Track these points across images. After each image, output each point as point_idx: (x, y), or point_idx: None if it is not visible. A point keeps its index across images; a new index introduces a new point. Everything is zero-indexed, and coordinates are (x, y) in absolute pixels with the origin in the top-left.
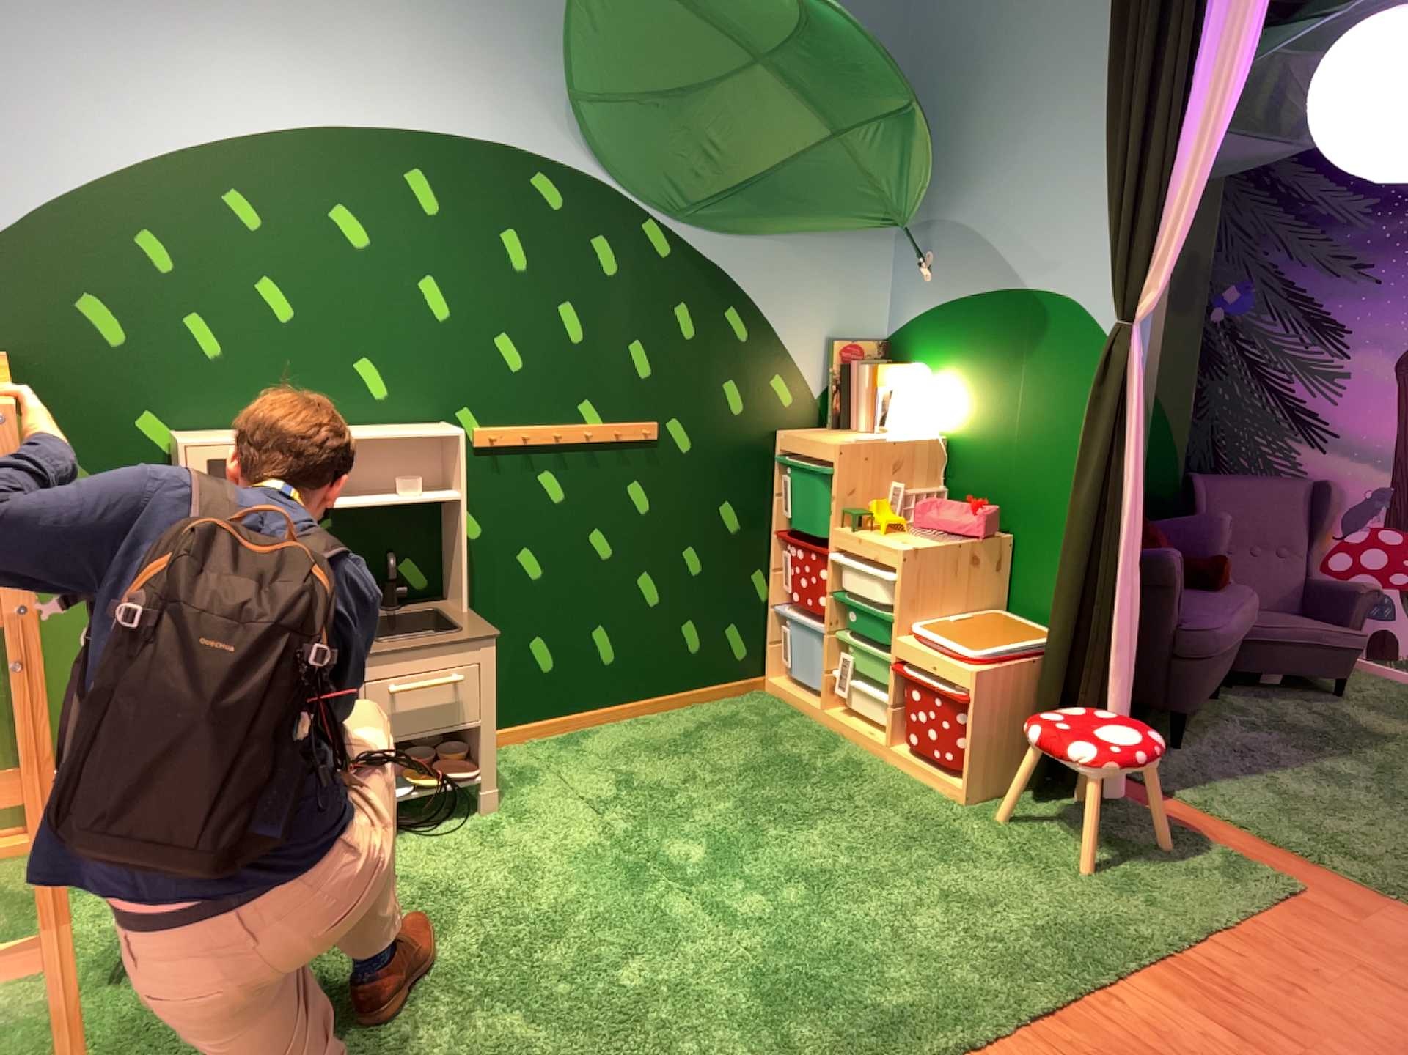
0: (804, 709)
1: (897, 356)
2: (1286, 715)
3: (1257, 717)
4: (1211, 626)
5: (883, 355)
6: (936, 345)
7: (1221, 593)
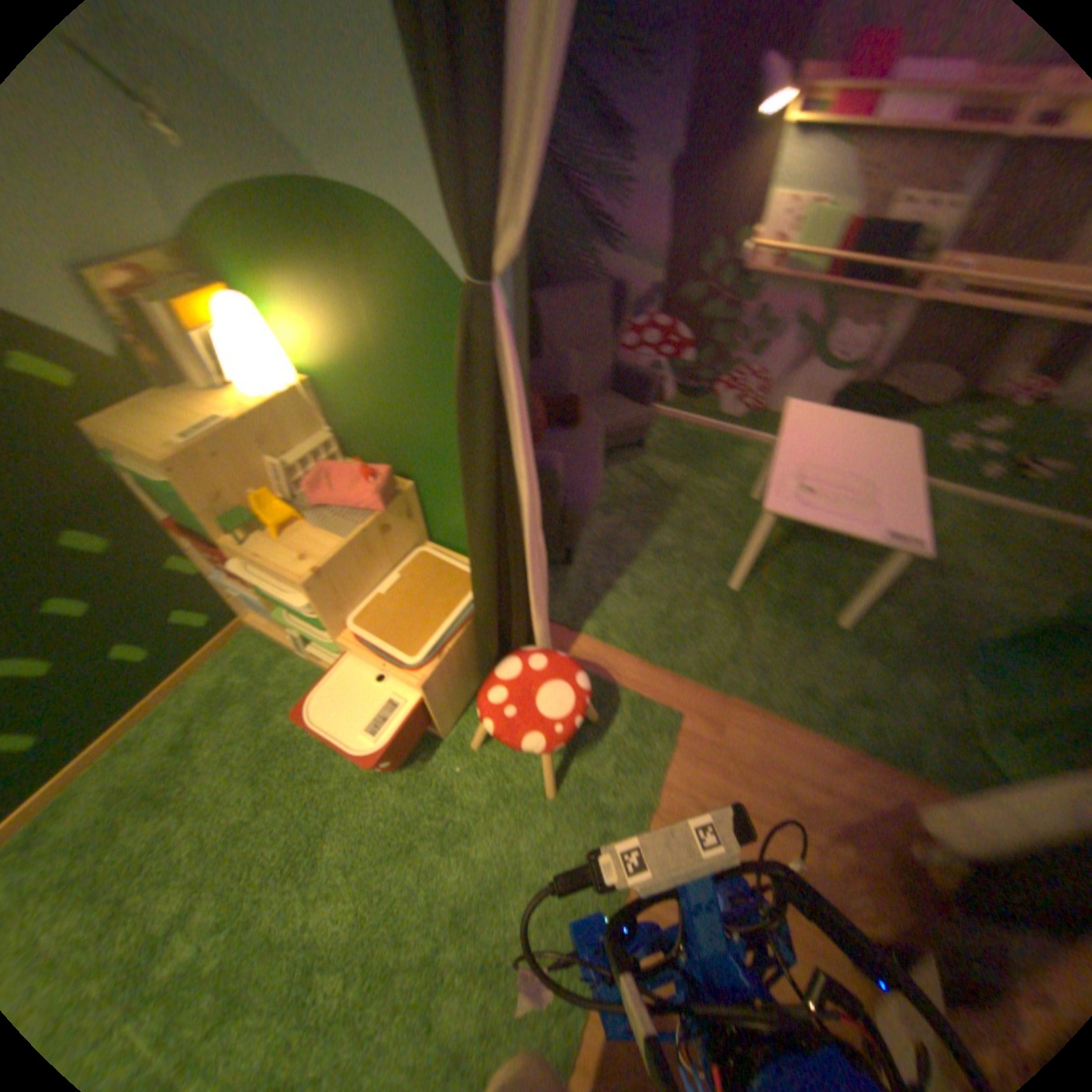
0: (289, 648)
1: (206, 262)
2: (630, 488)
3: (614, 498)
4: (596, 491)
5: (186, 259)
6: (245, 251)
7: (589, 429)
